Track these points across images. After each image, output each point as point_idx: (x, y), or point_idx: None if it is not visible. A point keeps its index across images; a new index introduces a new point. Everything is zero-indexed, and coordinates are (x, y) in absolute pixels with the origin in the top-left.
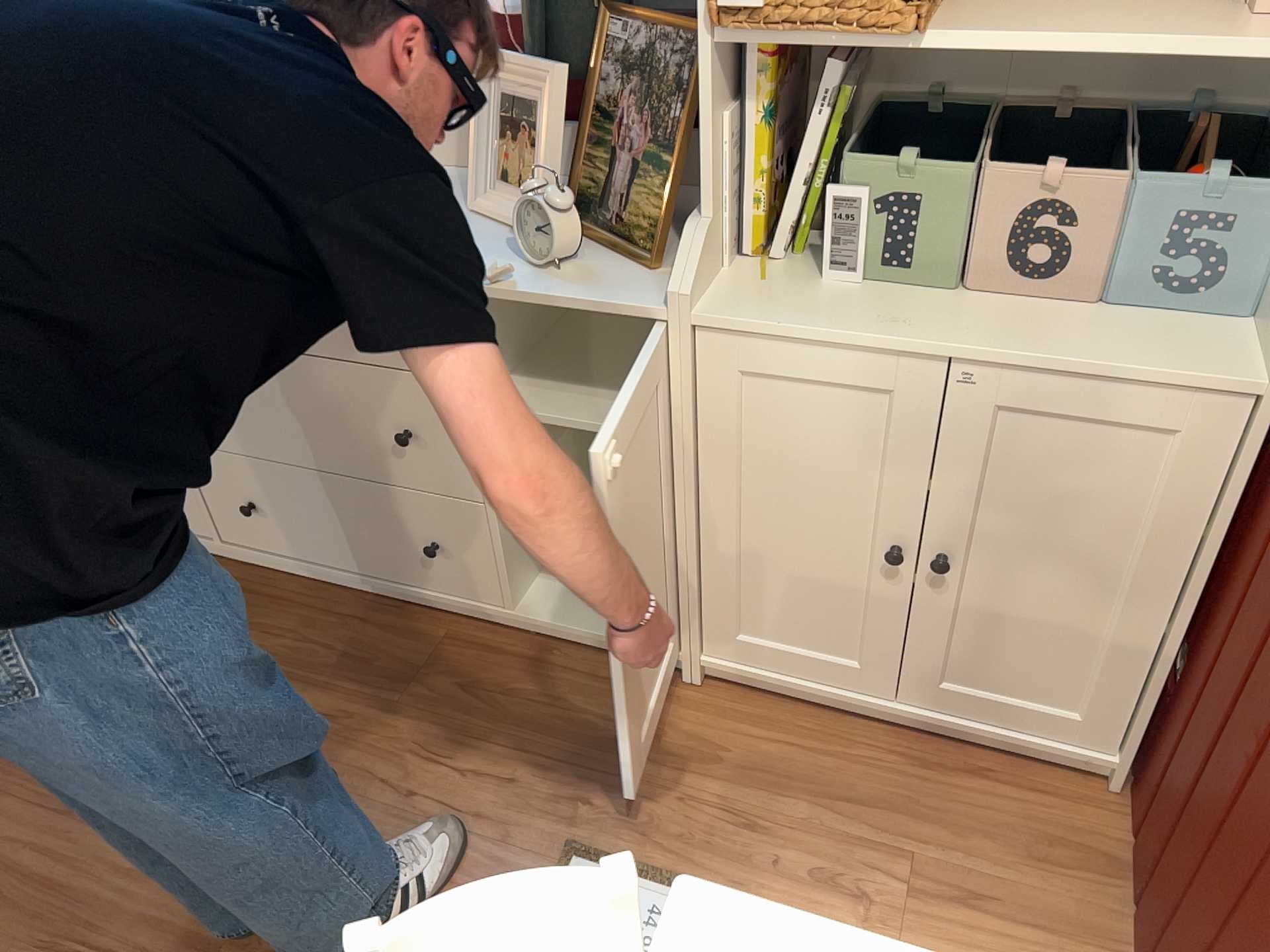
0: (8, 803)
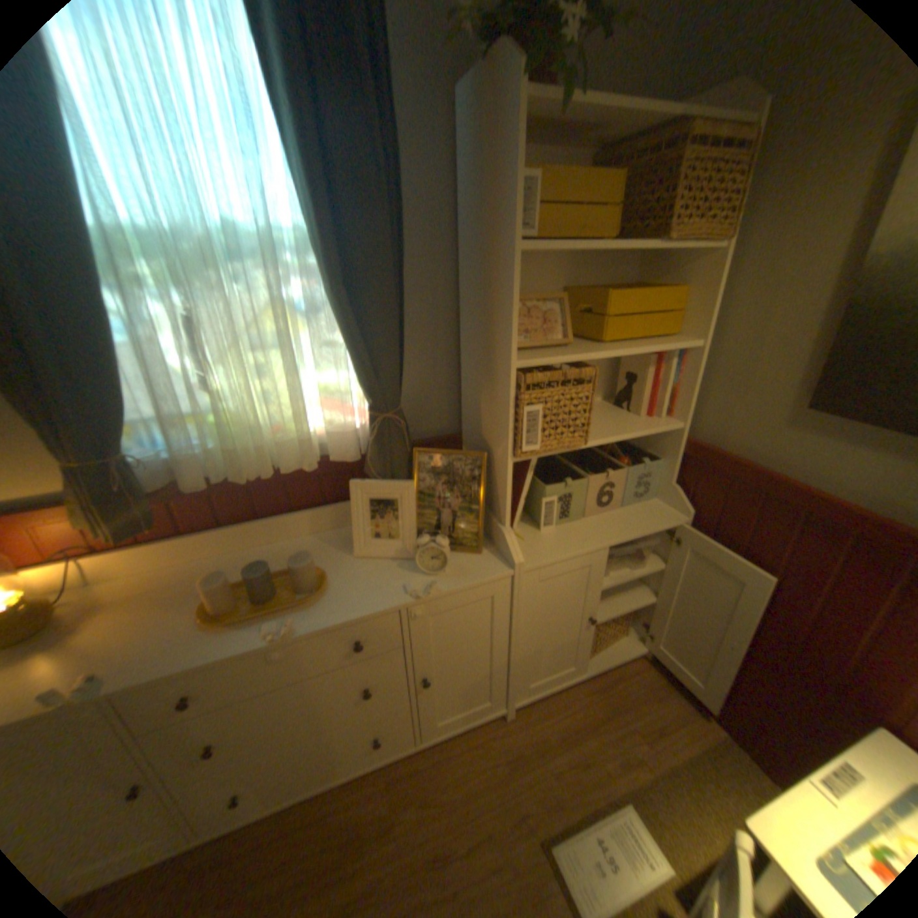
0: None
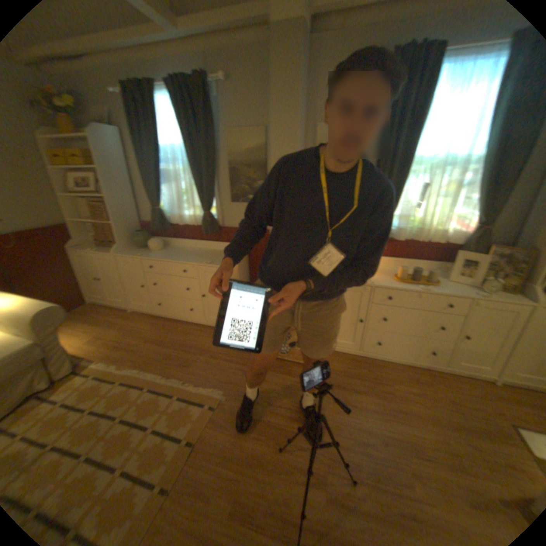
0: (366, 420)
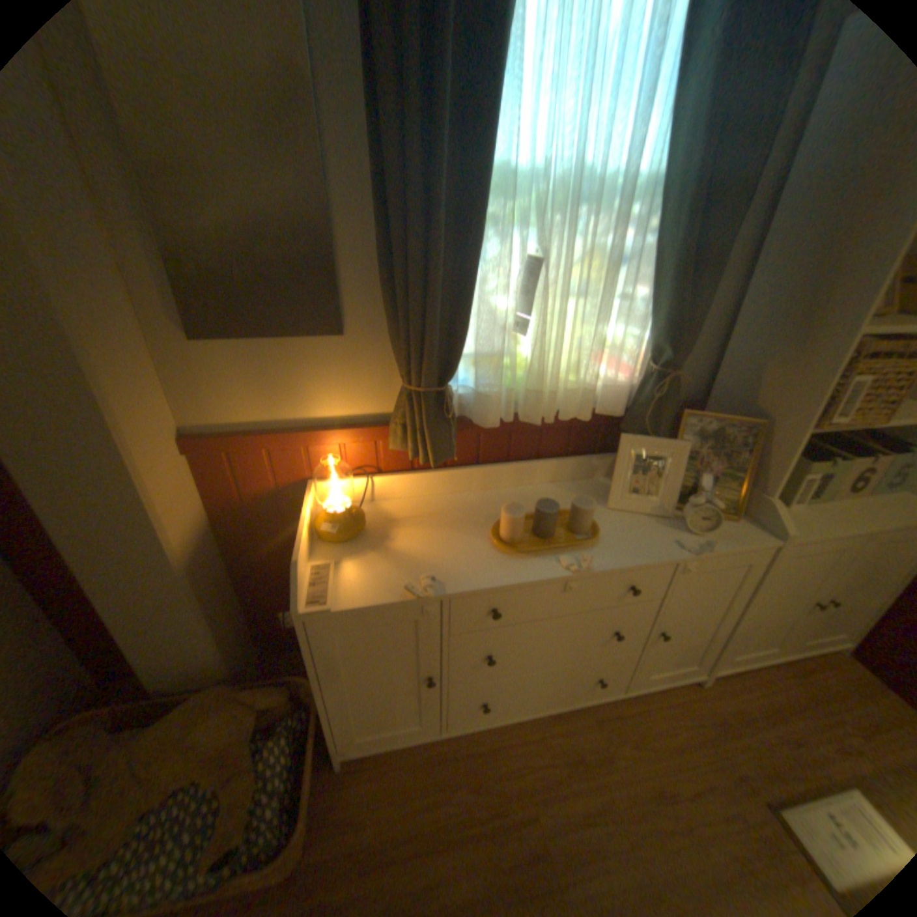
0: None
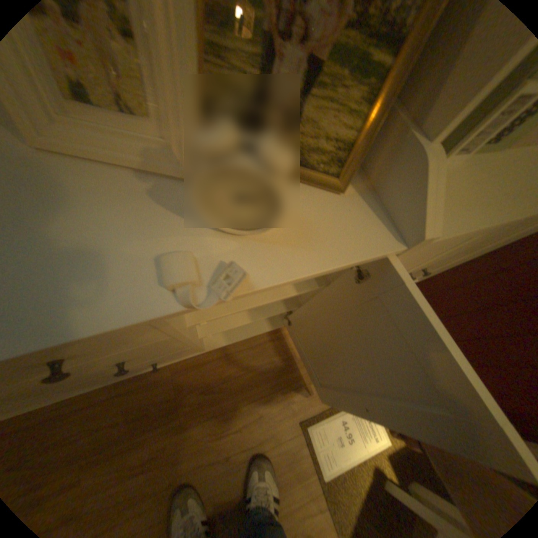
0: None
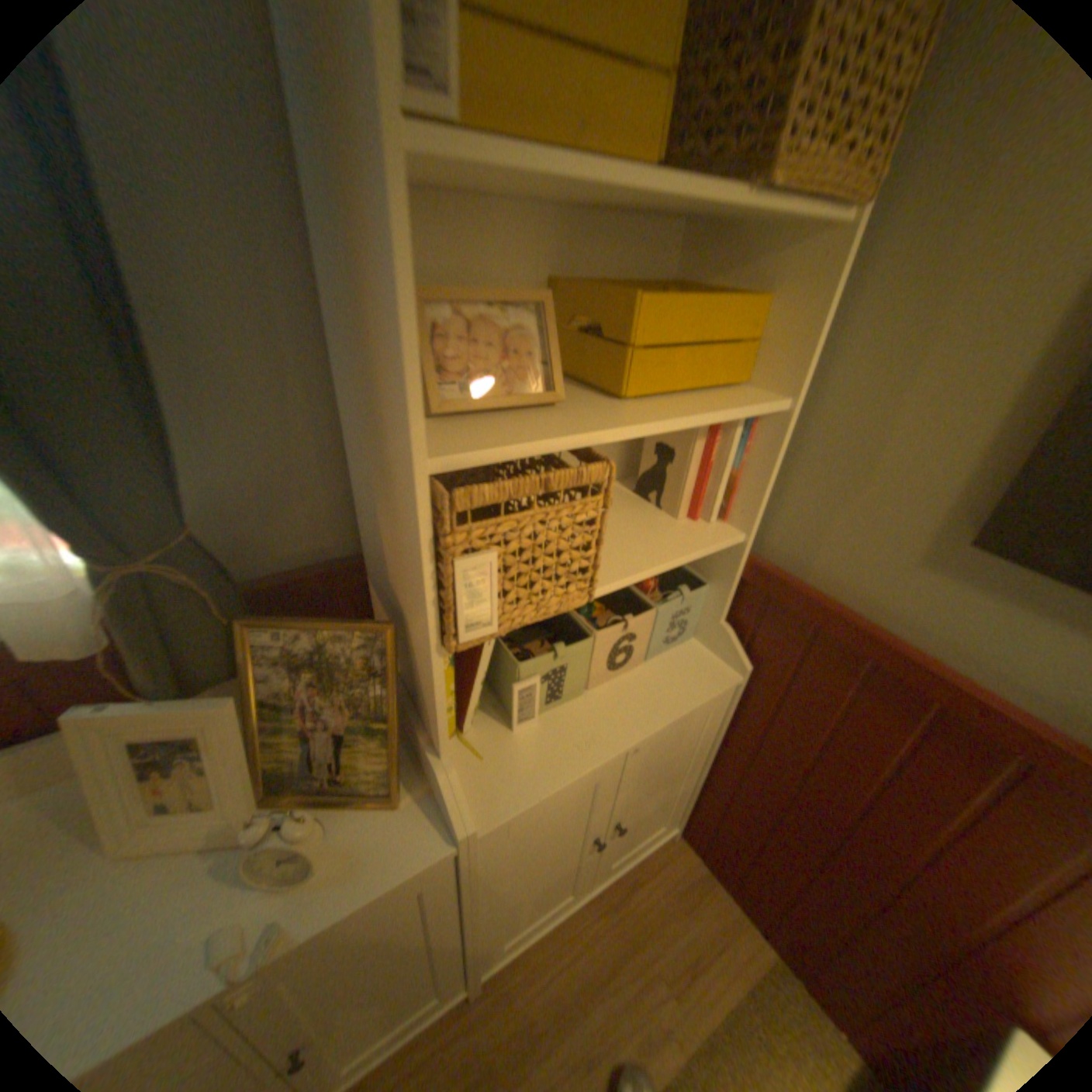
0: None
